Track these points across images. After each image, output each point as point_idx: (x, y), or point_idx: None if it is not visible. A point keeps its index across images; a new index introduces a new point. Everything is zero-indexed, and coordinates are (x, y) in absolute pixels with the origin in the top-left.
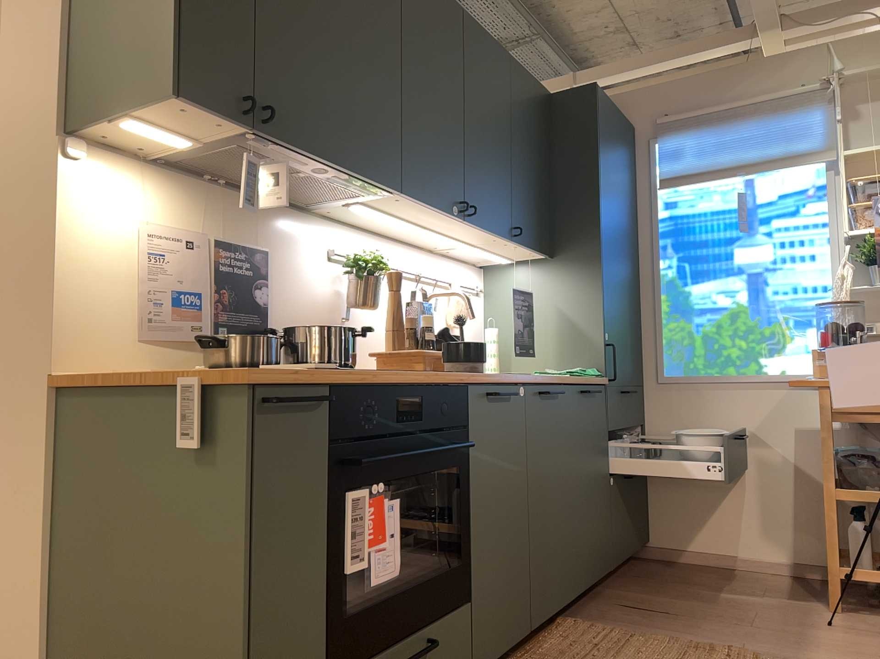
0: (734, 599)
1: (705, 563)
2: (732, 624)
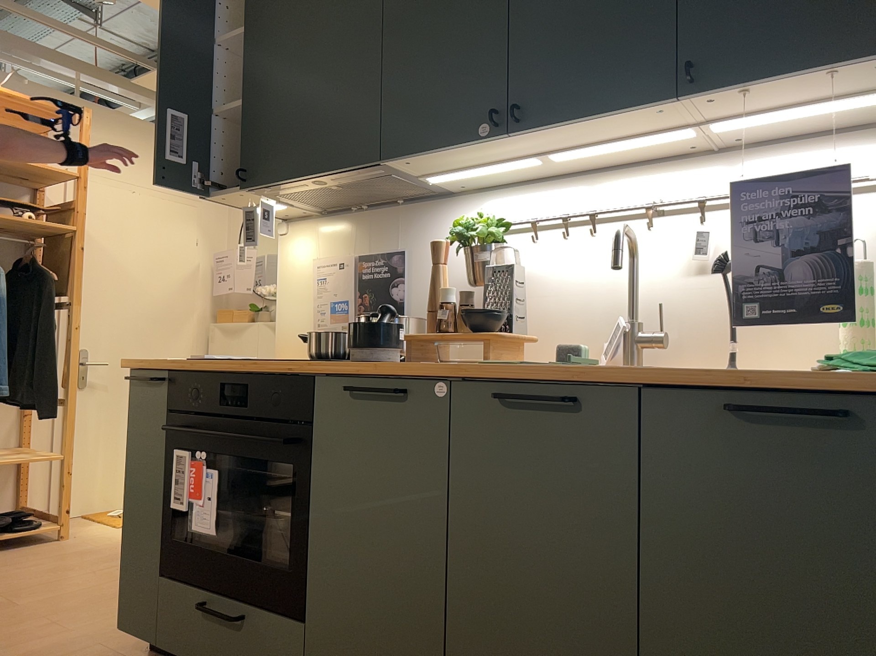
0: None
1: None
2: None
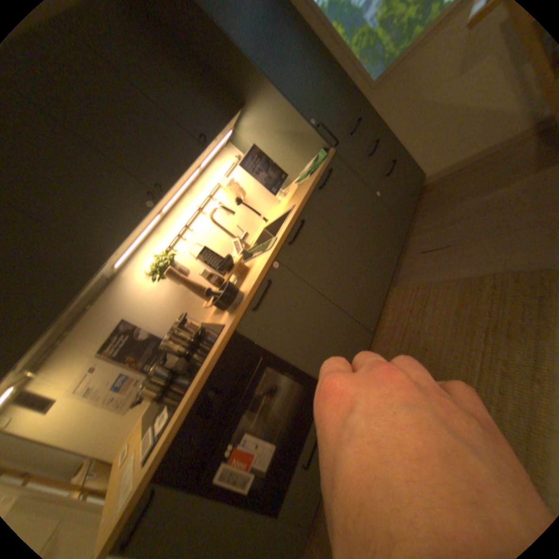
0: (491, 199)
1: (465, 164)
2: (492, 236)
